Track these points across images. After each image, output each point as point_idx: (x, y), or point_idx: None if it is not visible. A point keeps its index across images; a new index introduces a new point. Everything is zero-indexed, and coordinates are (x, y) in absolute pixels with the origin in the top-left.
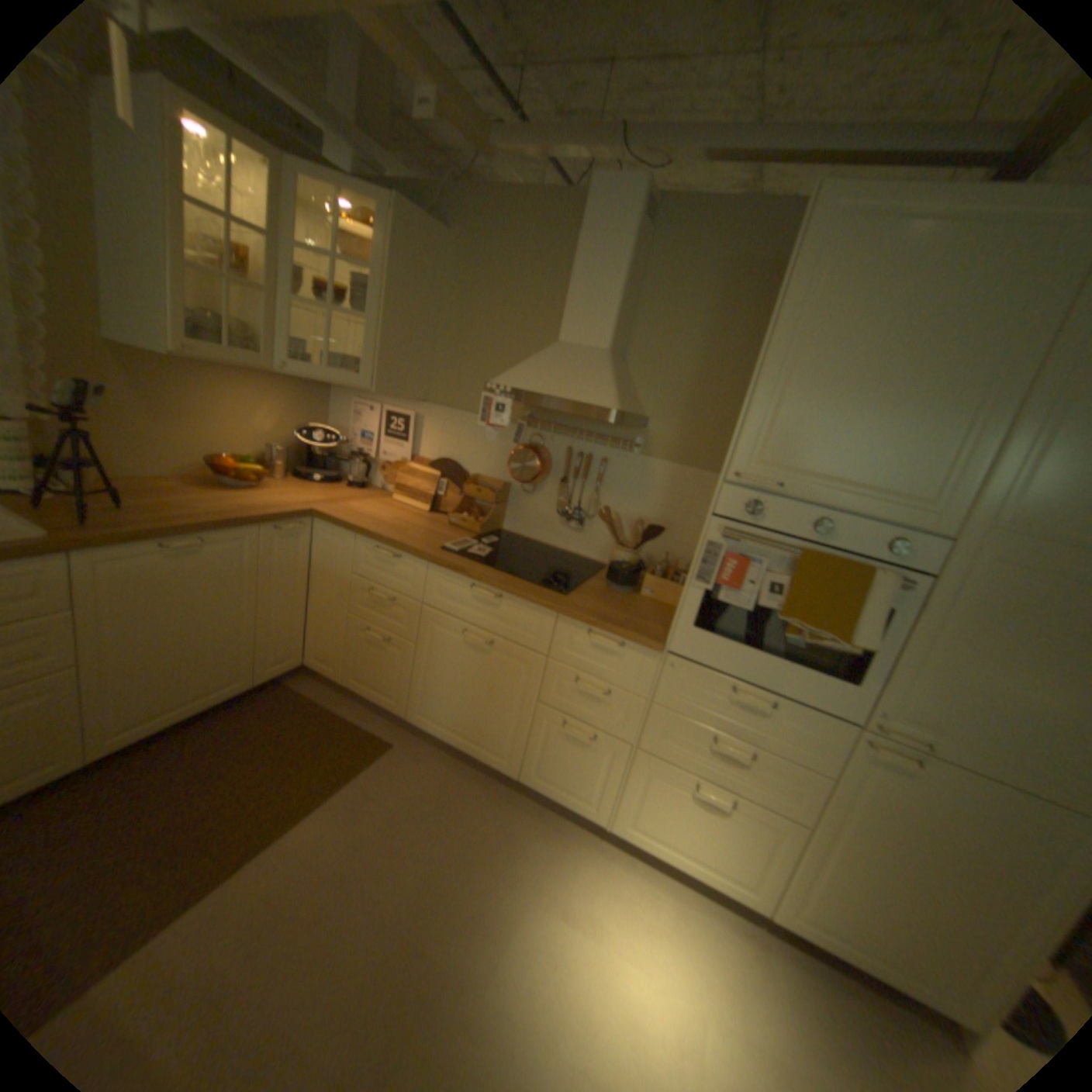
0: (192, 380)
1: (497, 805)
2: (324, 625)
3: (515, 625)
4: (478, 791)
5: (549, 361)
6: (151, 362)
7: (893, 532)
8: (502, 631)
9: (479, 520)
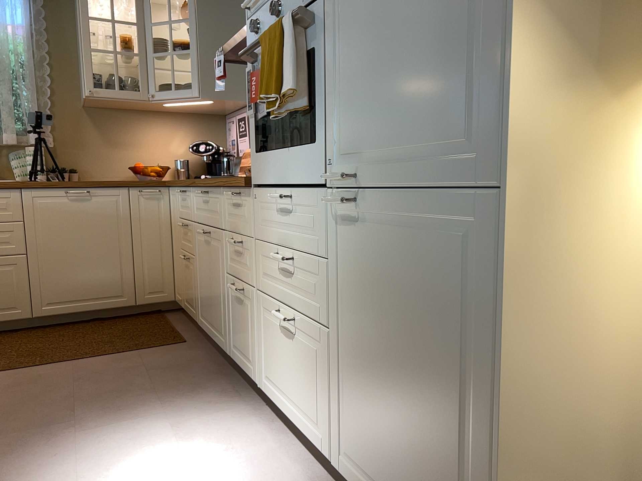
0: (129, 123)
1: (214, 376)
2: (176, 263)
3: (214, 211)
4: (211, 368)
5: None
6: (107, 115)
7: None
8: (211, 221)
9: None
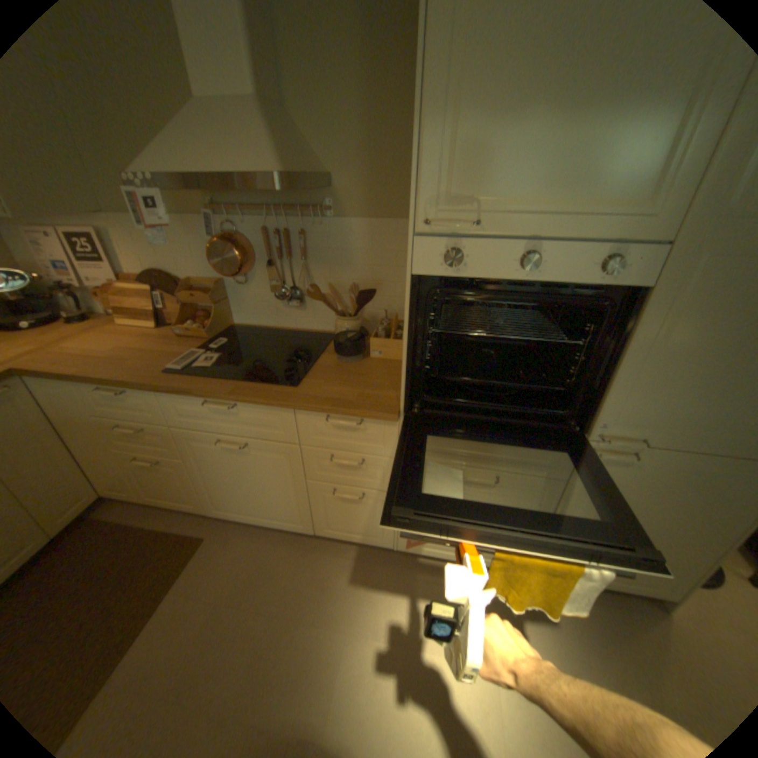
0: None
1: (304, 557)
2: (96, 464)
3: (261, 425)
4: (286, 552)
5: (189, 126)
6: None
7: (607, 249)
8: (251, 433)
9: (206, 323)
